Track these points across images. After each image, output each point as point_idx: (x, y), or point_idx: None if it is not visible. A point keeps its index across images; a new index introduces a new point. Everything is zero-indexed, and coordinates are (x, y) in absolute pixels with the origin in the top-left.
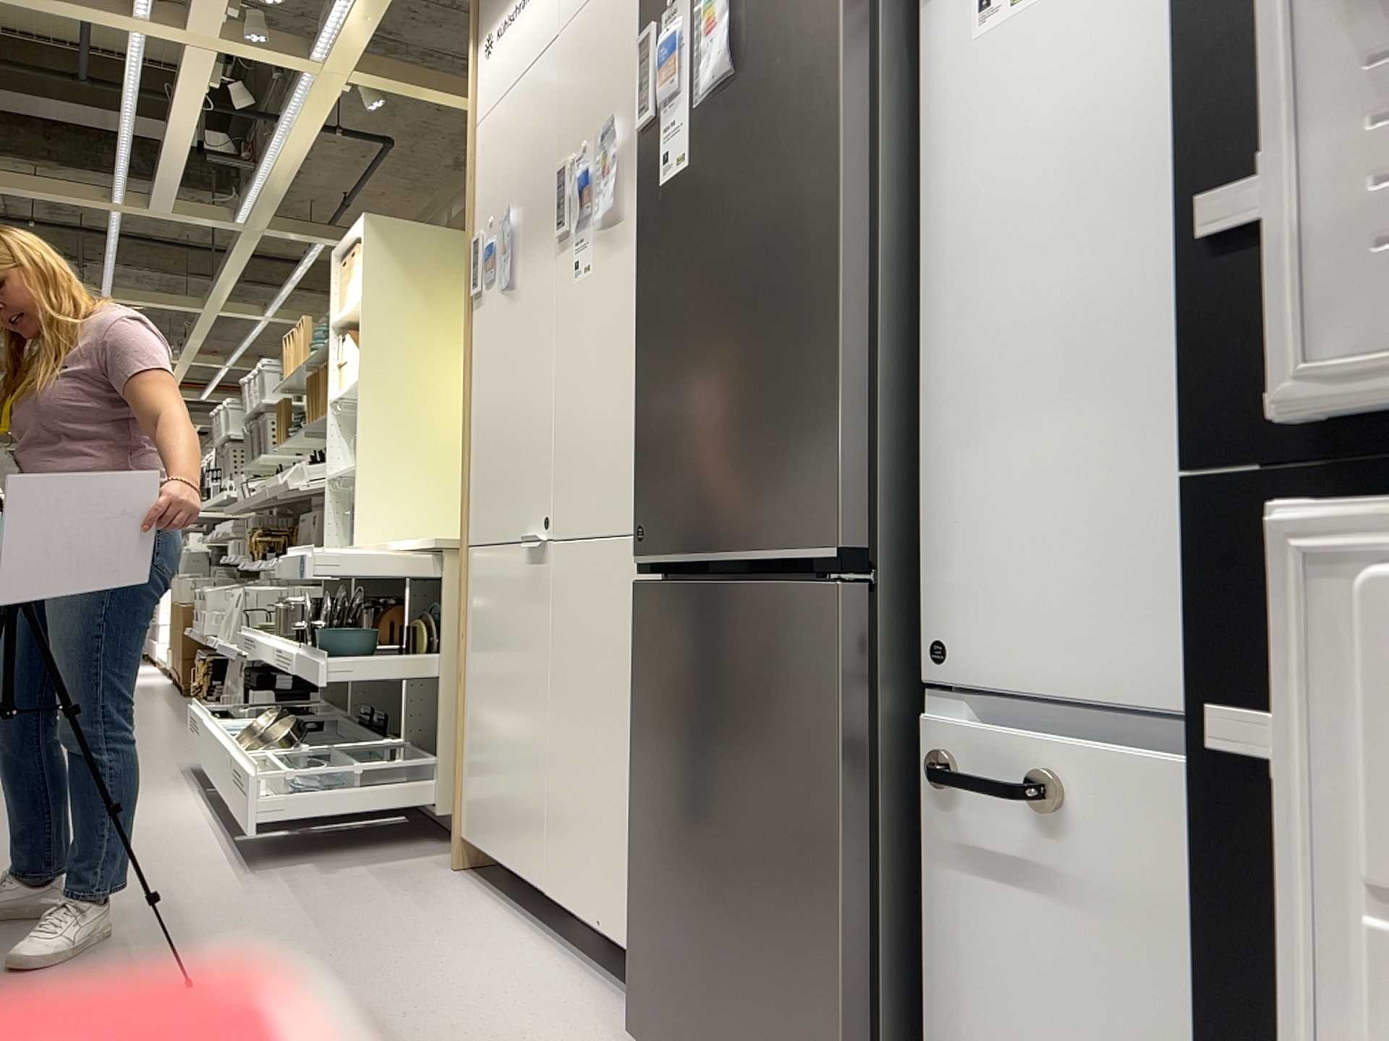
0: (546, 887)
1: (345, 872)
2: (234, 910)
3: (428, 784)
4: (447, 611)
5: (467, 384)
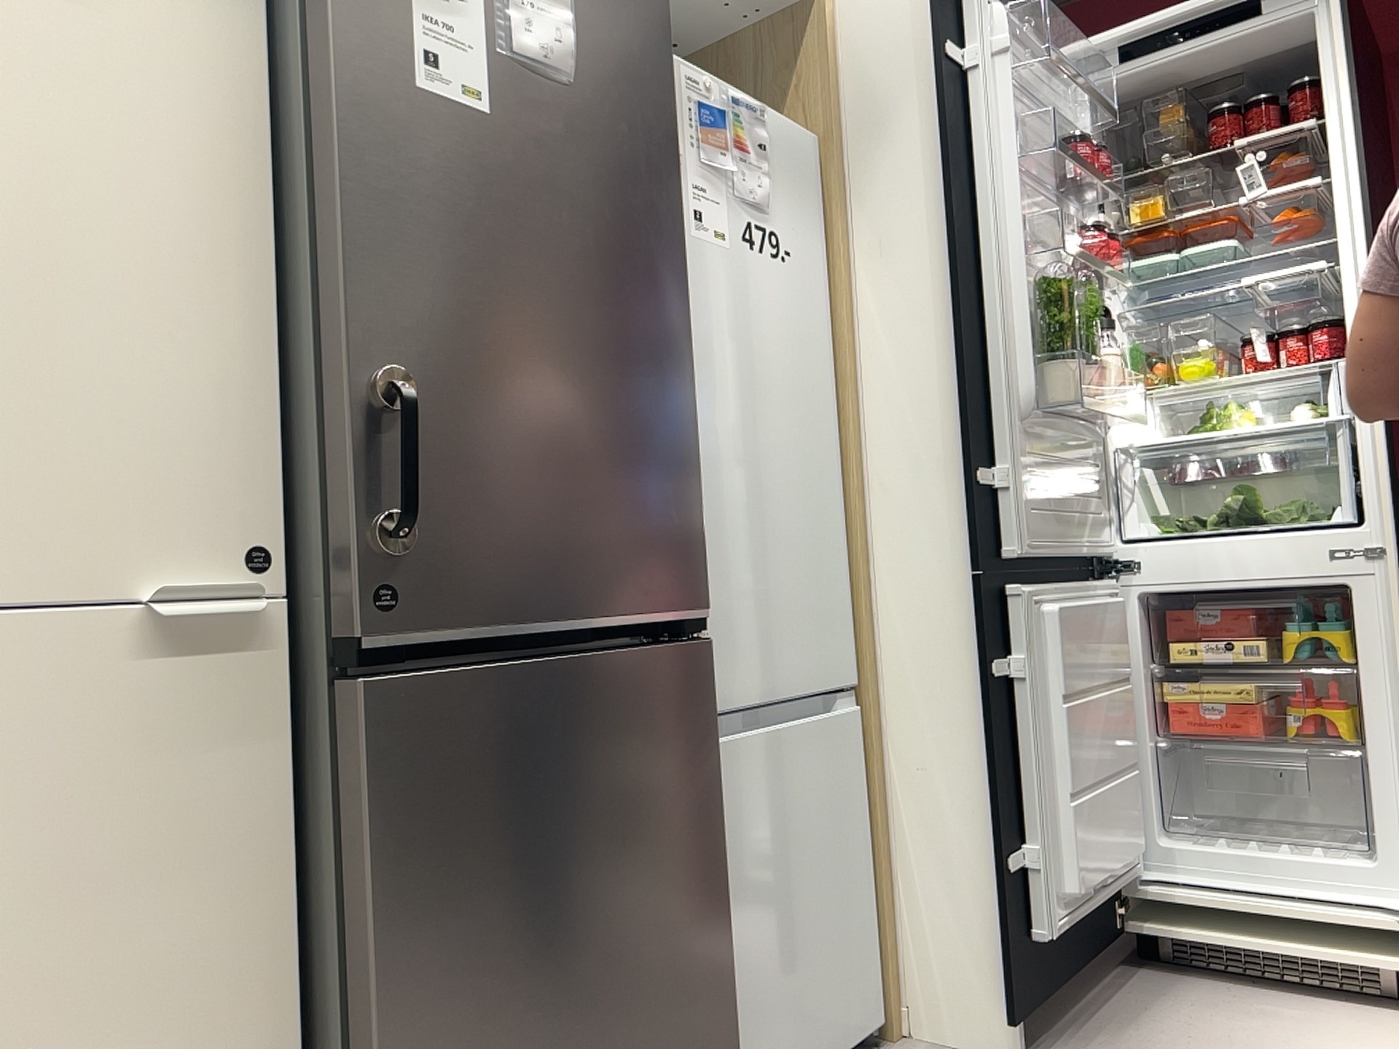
0: None
1: None
2: None
3: None
4: None
5: None
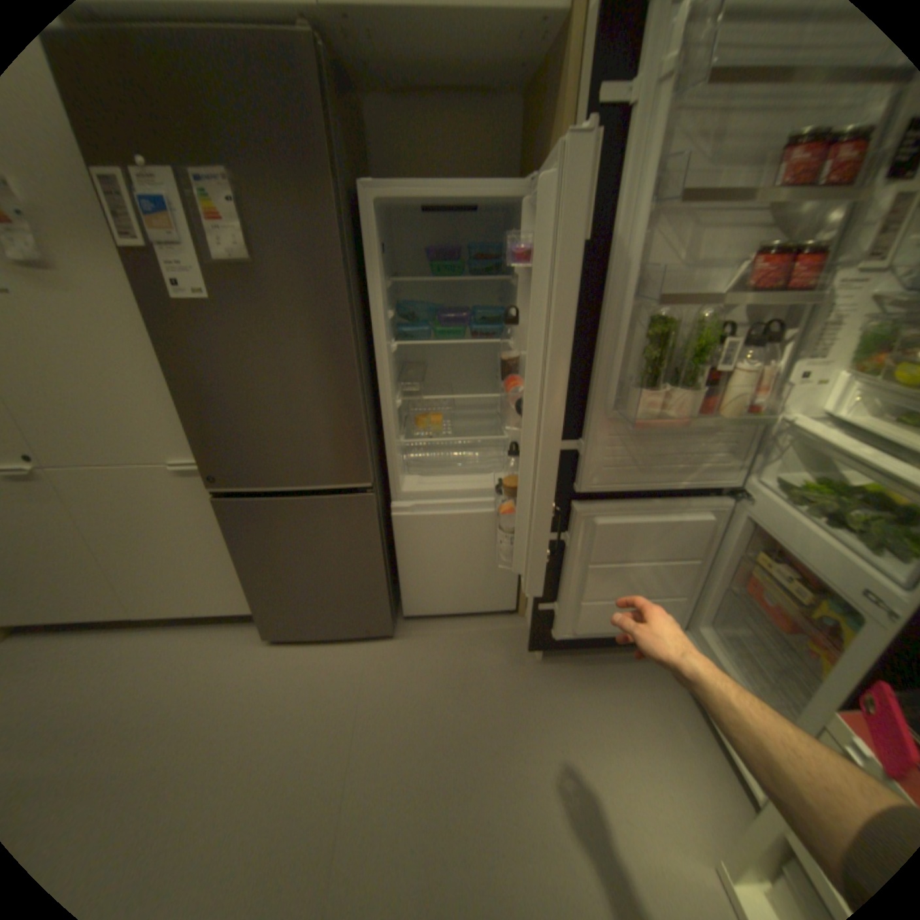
0: (128, 616)
1: None
2: None
3: None
4: None
5: None
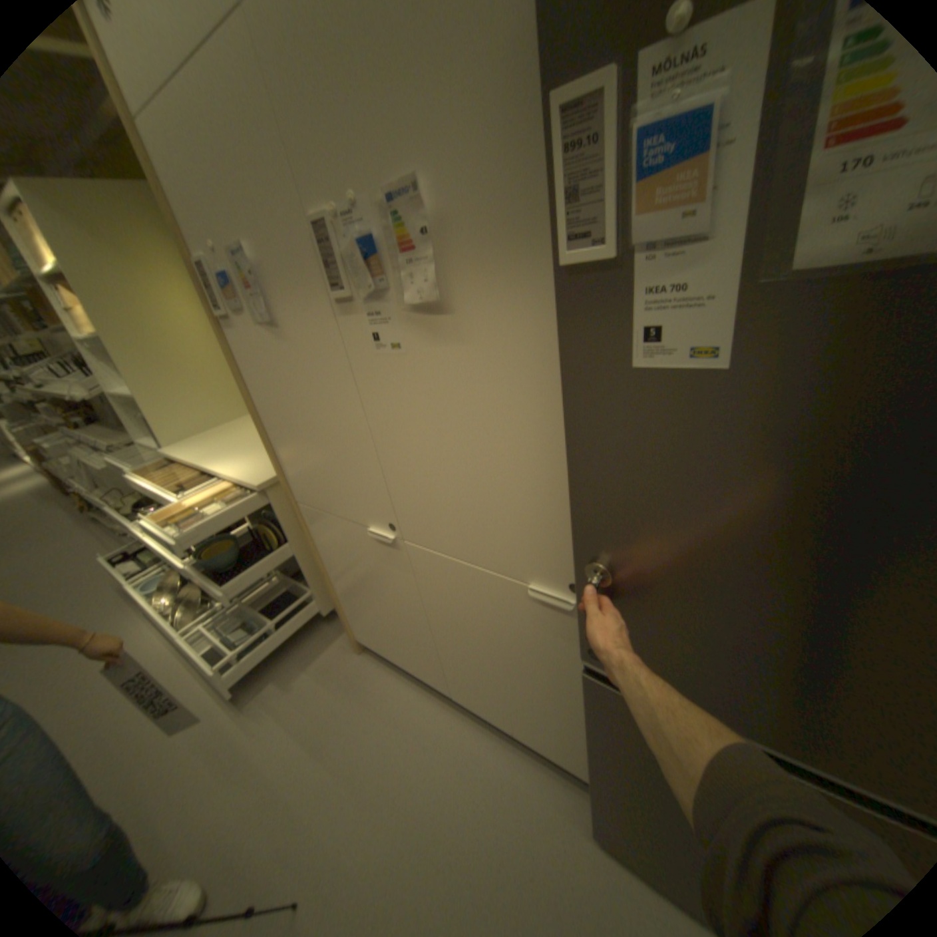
0: (450, 695)
1: (295, 684)
2: (256, 769)
3: (307, 599)
4: (284, 520)
5: (245, 390)
